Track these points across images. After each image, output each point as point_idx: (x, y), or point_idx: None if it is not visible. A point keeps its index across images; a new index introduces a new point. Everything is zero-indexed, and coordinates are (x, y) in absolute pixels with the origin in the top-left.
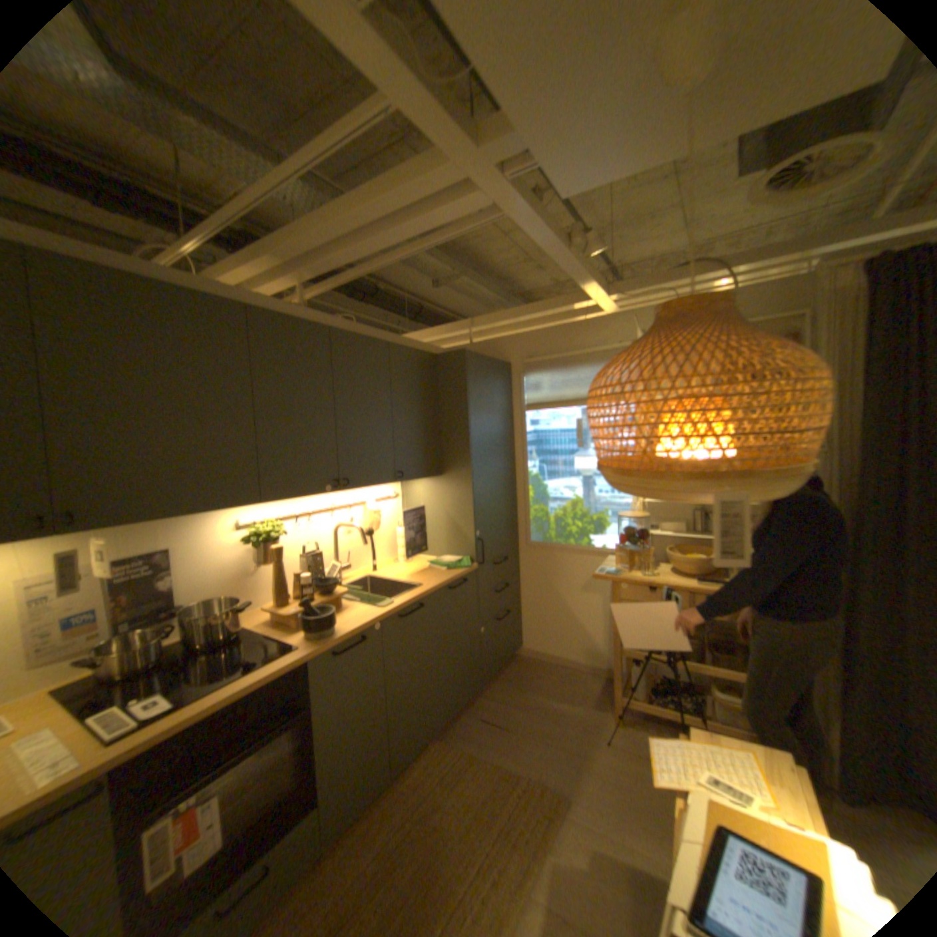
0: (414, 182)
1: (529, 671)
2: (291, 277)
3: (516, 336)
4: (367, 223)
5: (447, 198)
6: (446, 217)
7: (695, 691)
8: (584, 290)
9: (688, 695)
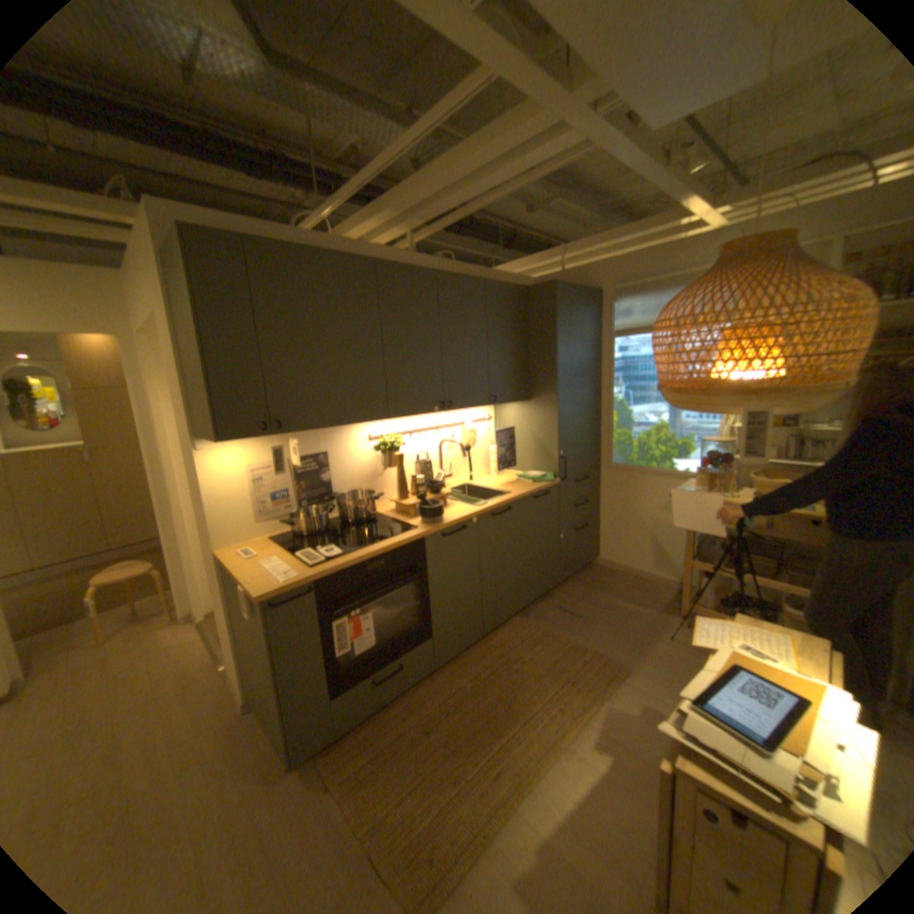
0: (511, 133)
1: (603, 577)
2: (402, 227)
3: (609, 261)
4: (469, 174)
5: (540, 141)
6: (539, 159)
7: (767, 607)
8: (684, 206)
9: (759, 609)
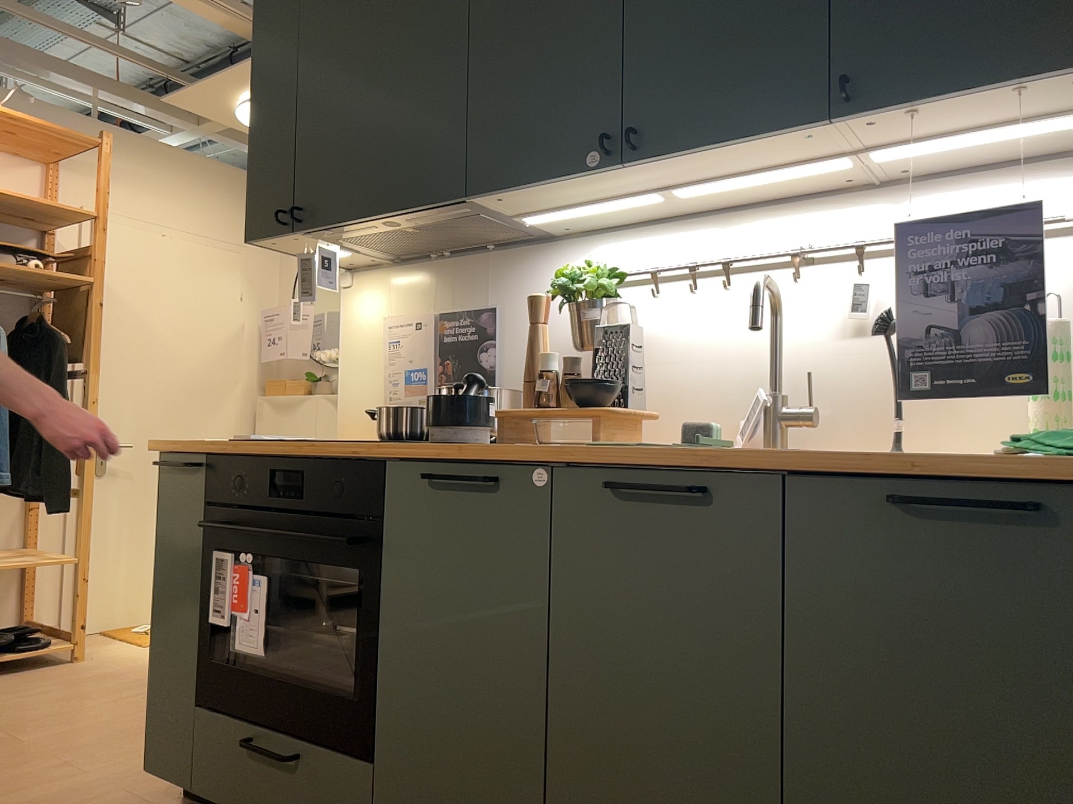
0: None
1: None
2: None
3: None
4: None
5: None
6: None
7: None
8: None
9: None
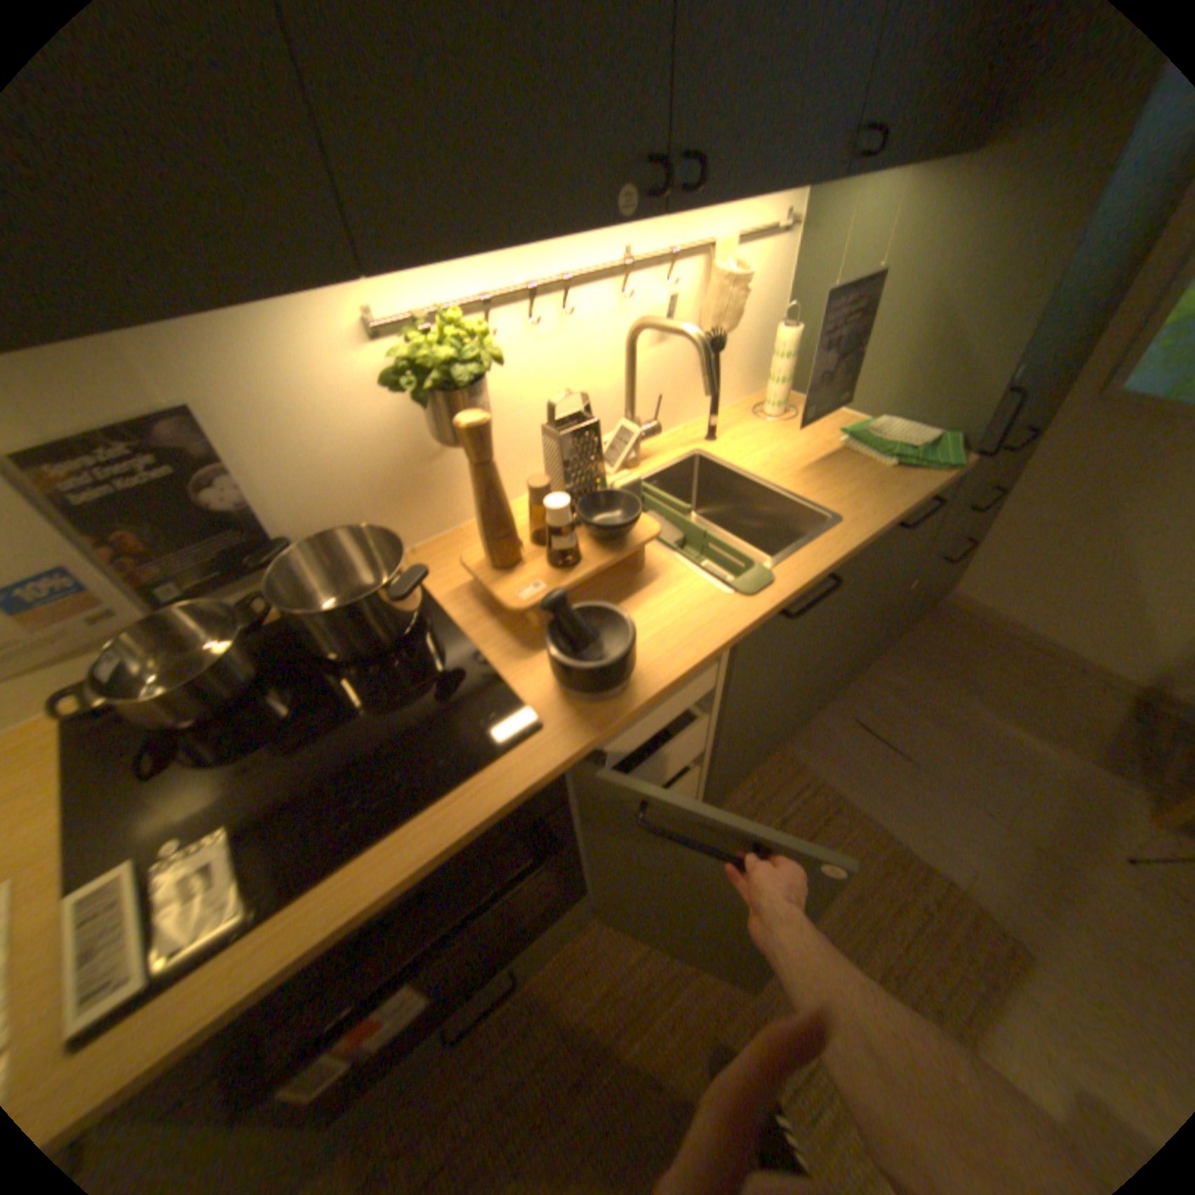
0: None
1: (959, 638)
2: None
3: None
4: None
5: None
6: None
7: None
8: None
9: None
